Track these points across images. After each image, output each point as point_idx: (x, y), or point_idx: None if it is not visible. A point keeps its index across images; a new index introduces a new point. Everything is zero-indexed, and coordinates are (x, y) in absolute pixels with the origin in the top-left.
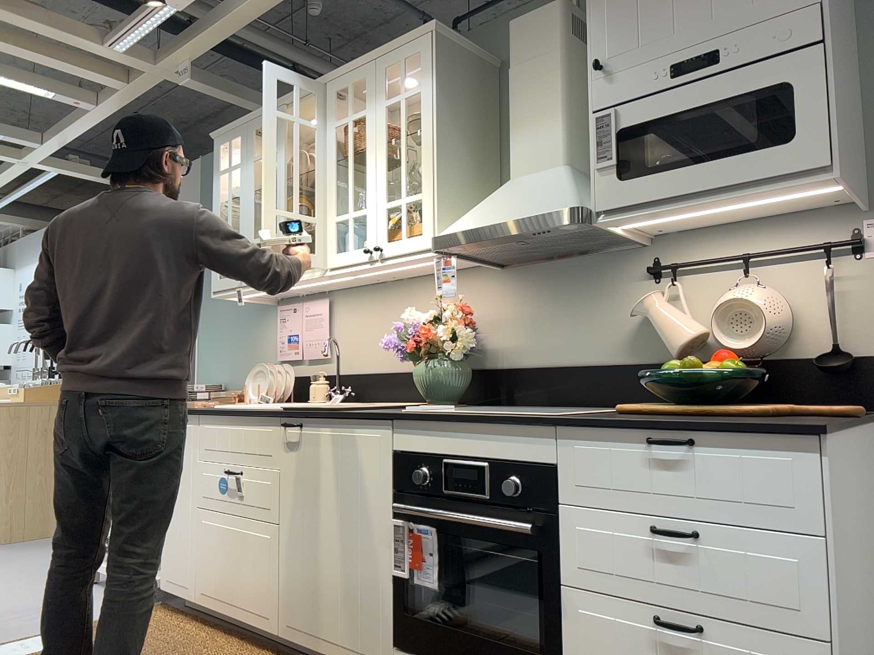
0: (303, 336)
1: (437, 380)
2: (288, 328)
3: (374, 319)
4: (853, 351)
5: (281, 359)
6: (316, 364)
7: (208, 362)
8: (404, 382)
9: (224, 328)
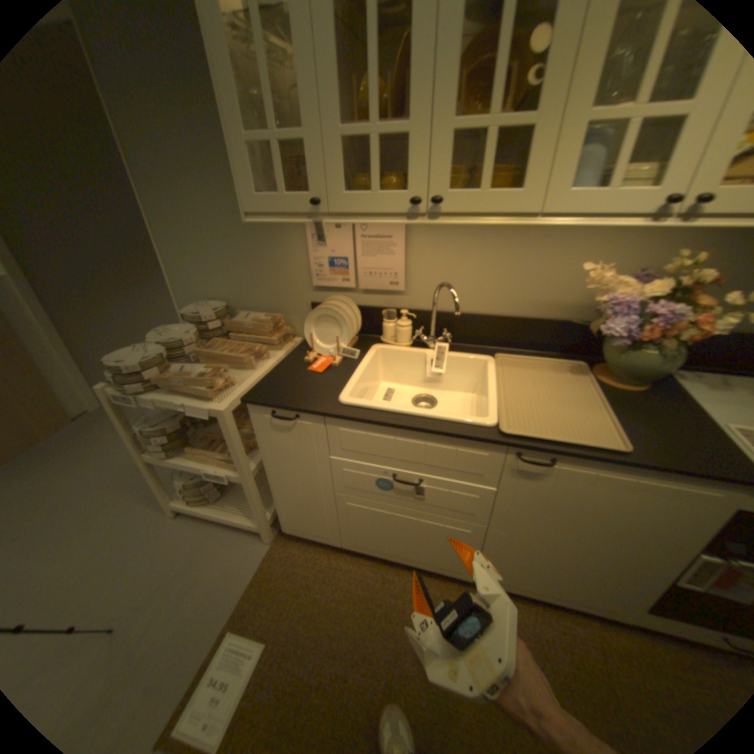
0: (361, 262)
1: (655, 365)
2: (330, 248)
3: (482, 252)
4: None
5: (321, 284)
6: (379, 295)
7: (186, 273)
8: (523, 328)
9: (202, 233)
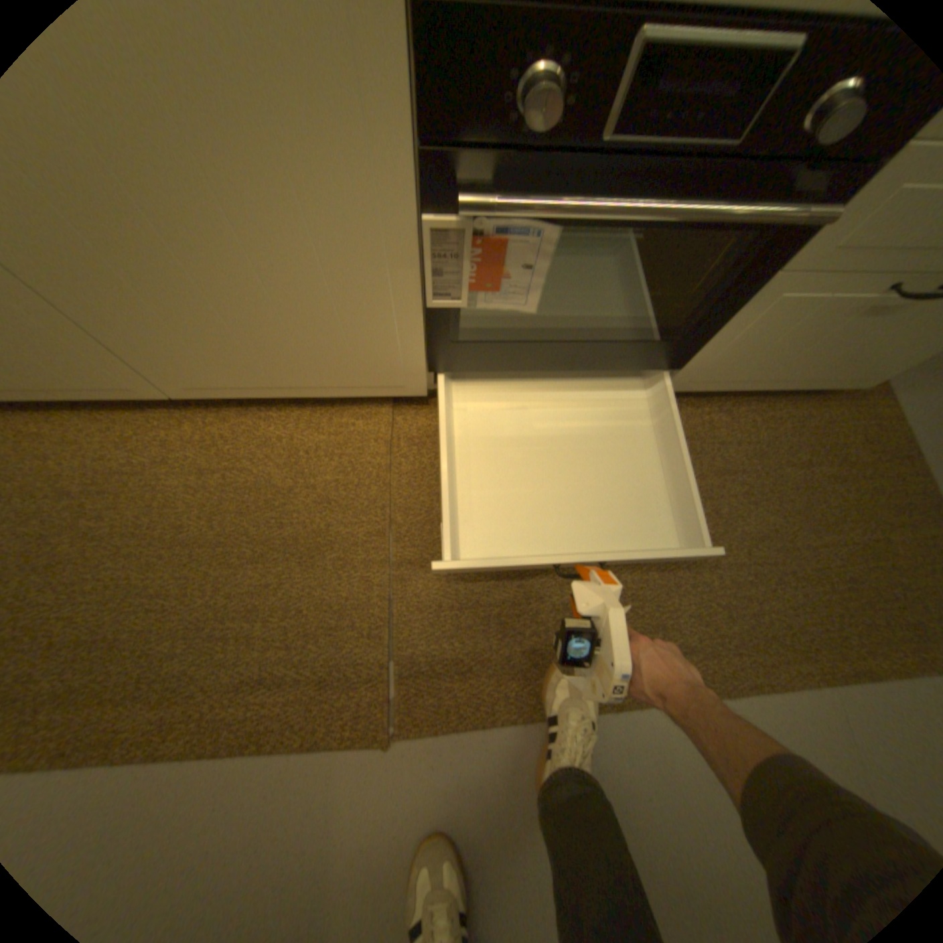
0: None
1: None
2: None
3: None
4: None
5: None
6: None
7: None
8: None
9: None
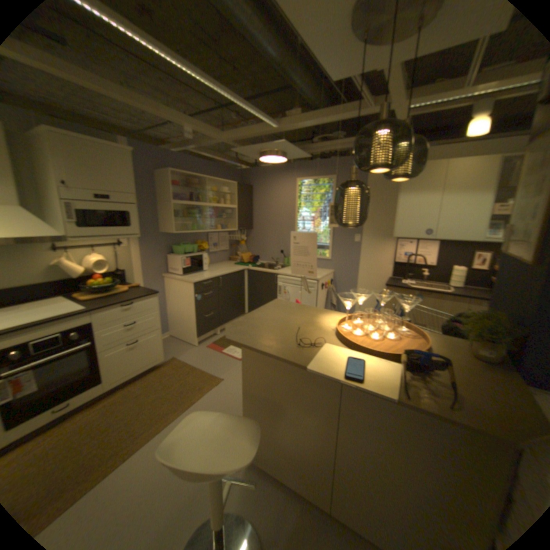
0: None
1: None
2: None
3: None
4: (122, 269)
5: None
6: None
7: None
8: None
9: None
